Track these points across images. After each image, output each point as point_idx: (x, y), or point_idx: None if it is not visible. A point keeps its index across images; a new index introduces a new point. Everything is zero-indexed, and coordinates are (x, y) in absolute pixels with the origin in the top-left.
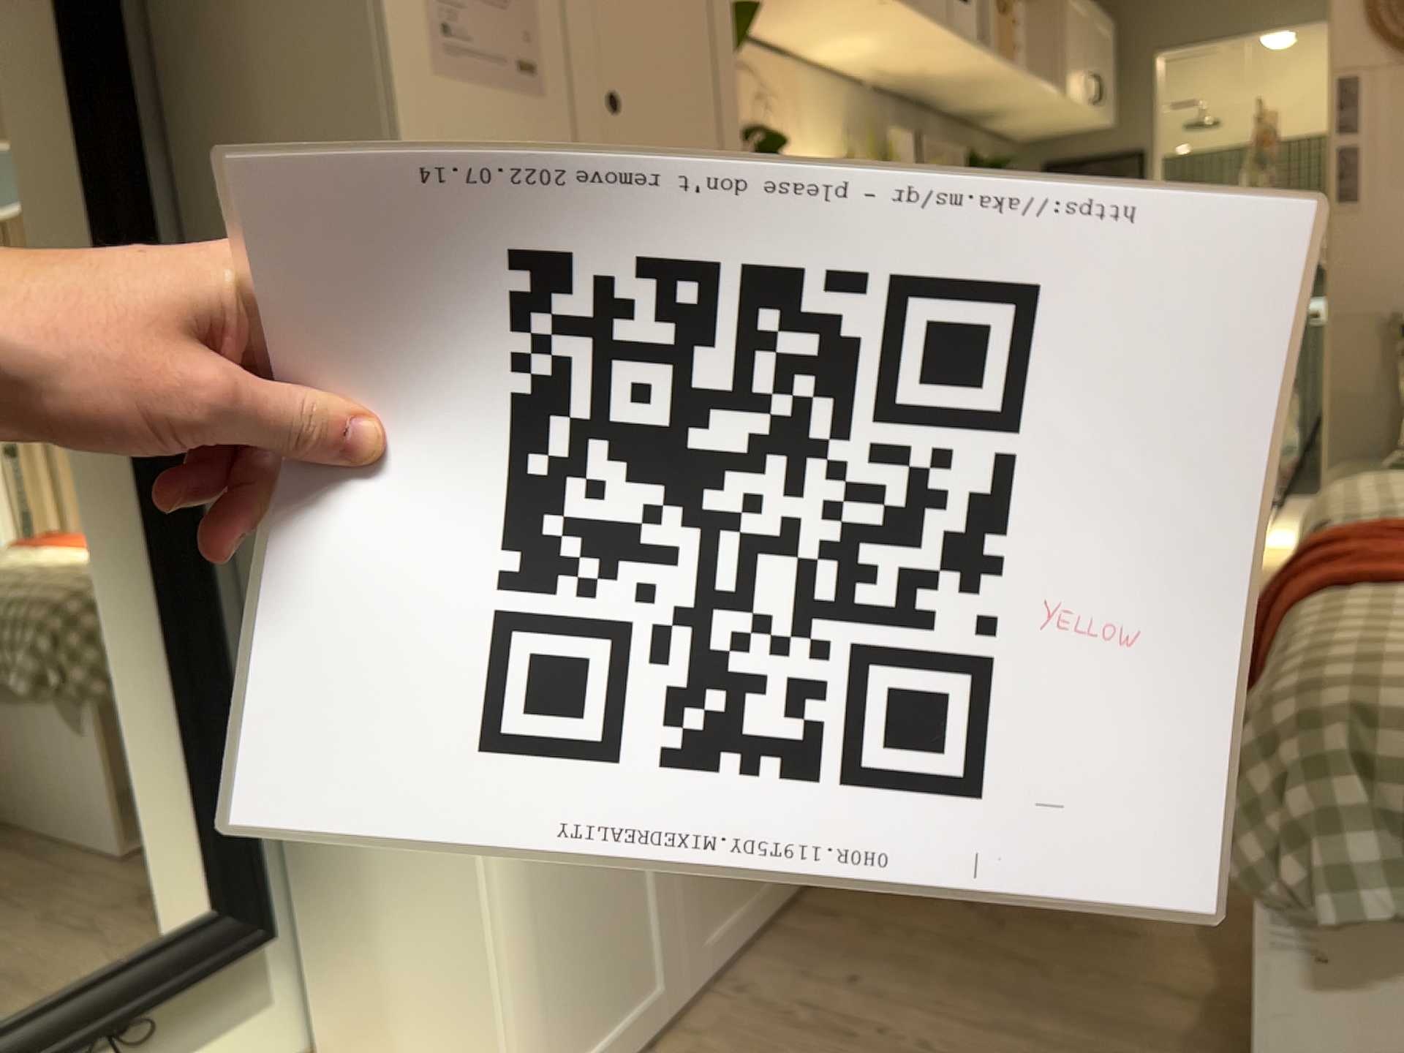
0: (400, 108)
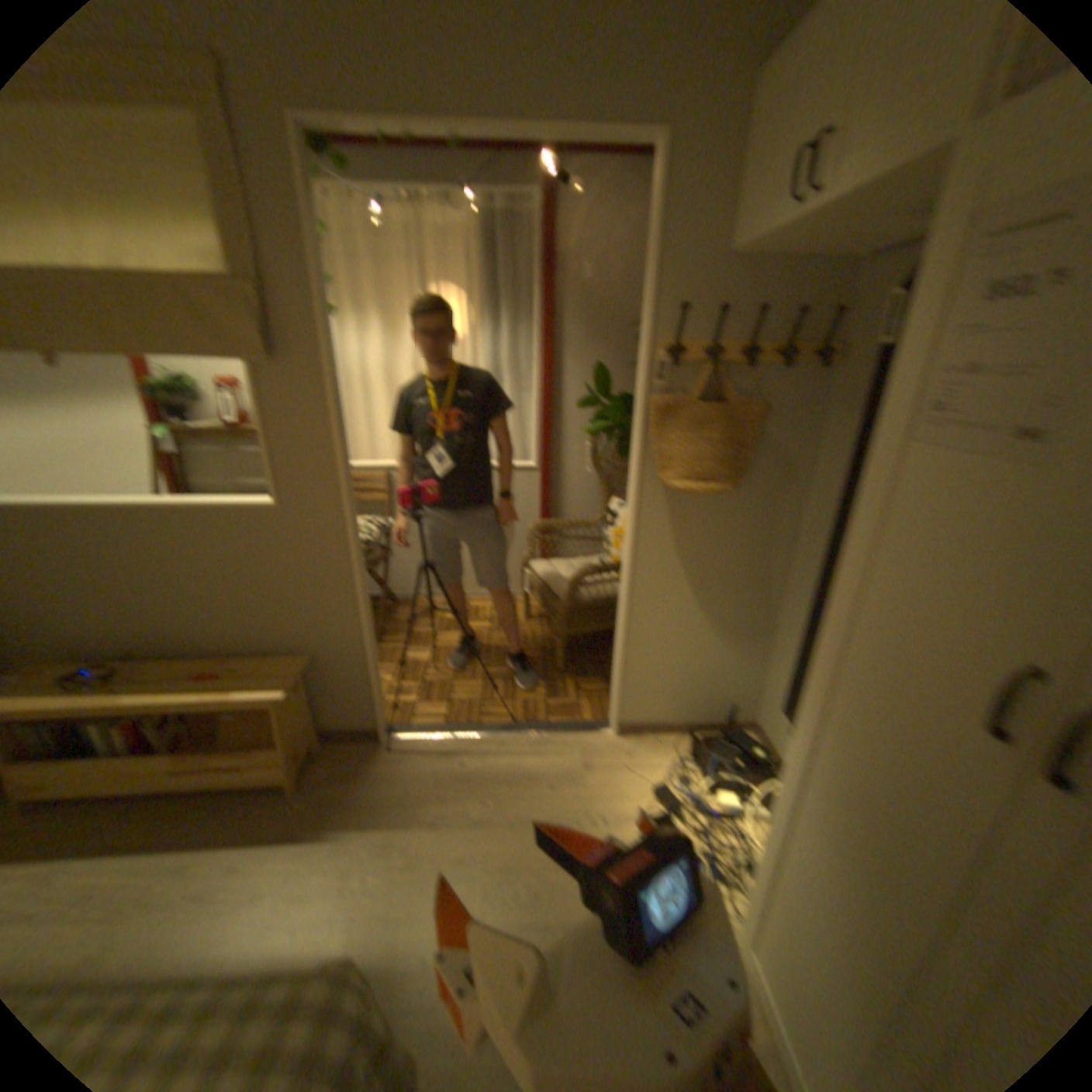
0: (877, 468)
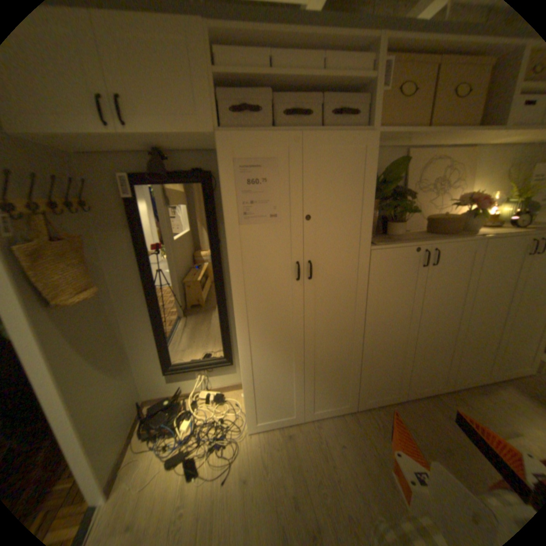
0: (231, 236)
